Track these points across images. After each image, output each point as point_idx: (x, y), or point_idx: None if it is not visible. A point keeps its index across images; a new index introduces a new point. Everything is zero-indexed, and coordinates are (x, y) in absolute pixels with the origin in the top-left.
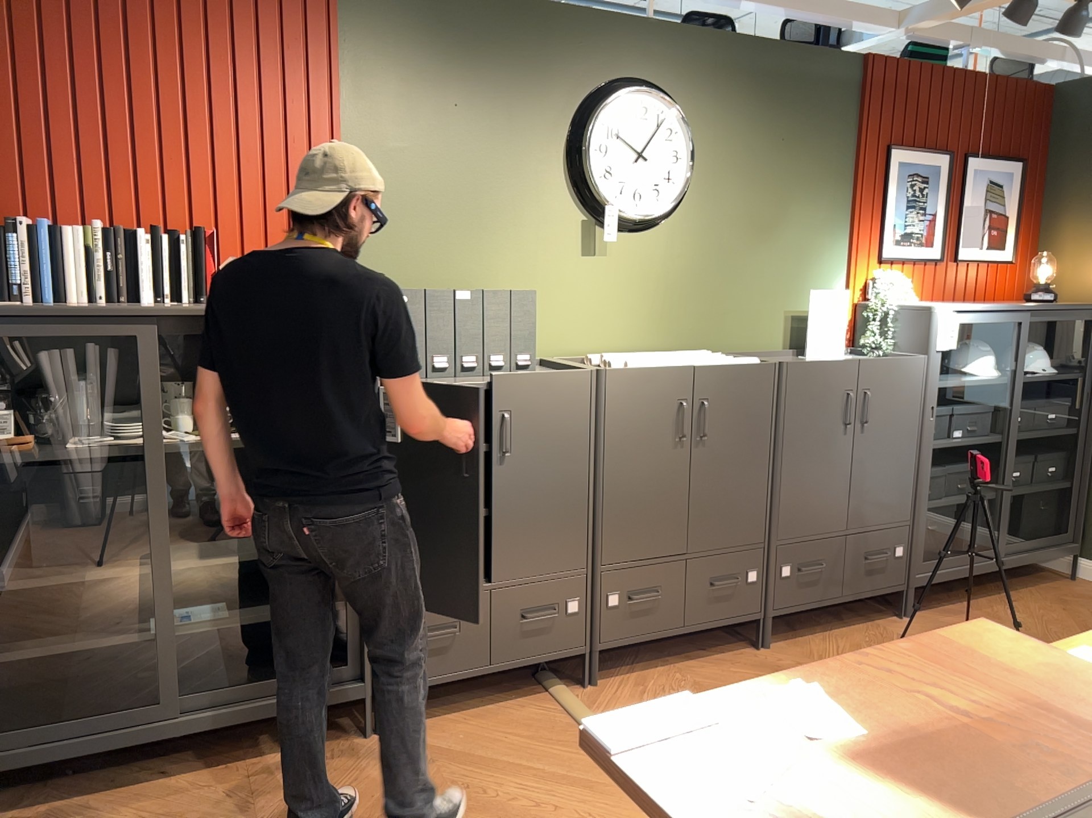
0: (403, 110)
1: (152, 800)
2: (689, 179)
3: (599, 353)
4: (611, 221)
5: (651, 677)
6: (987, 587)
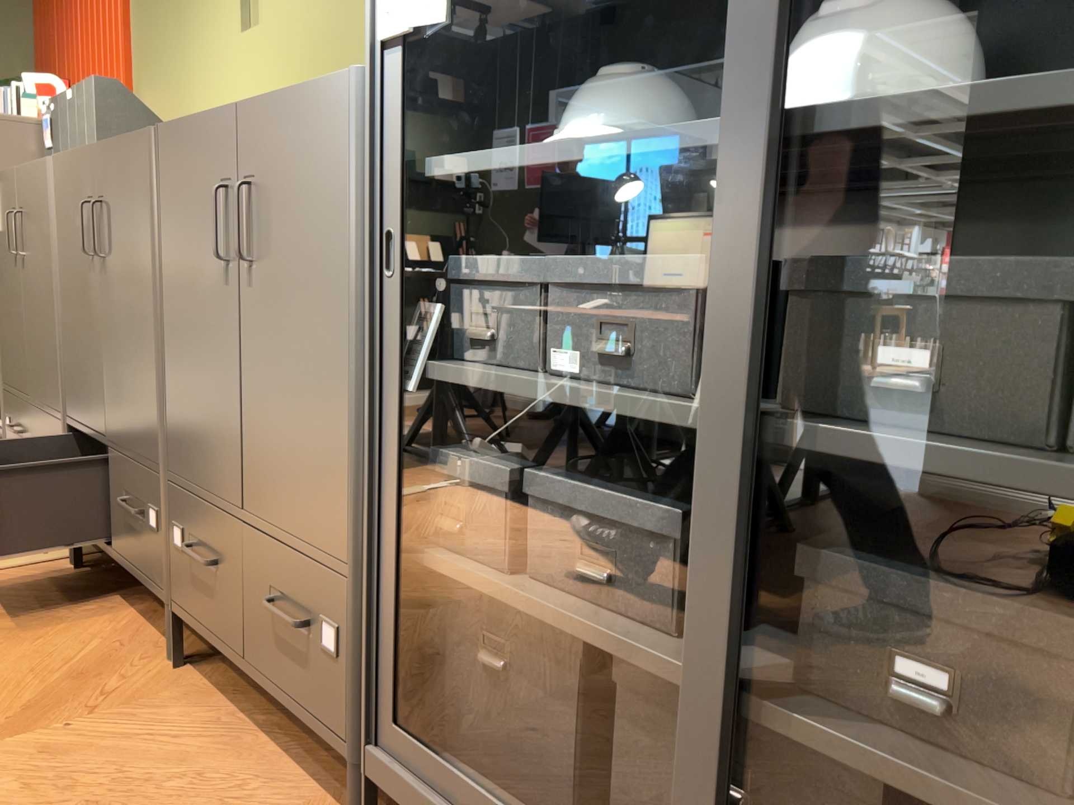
0: None
1: None
2: None
3: None
4: None
5: (93, 595)
6: None
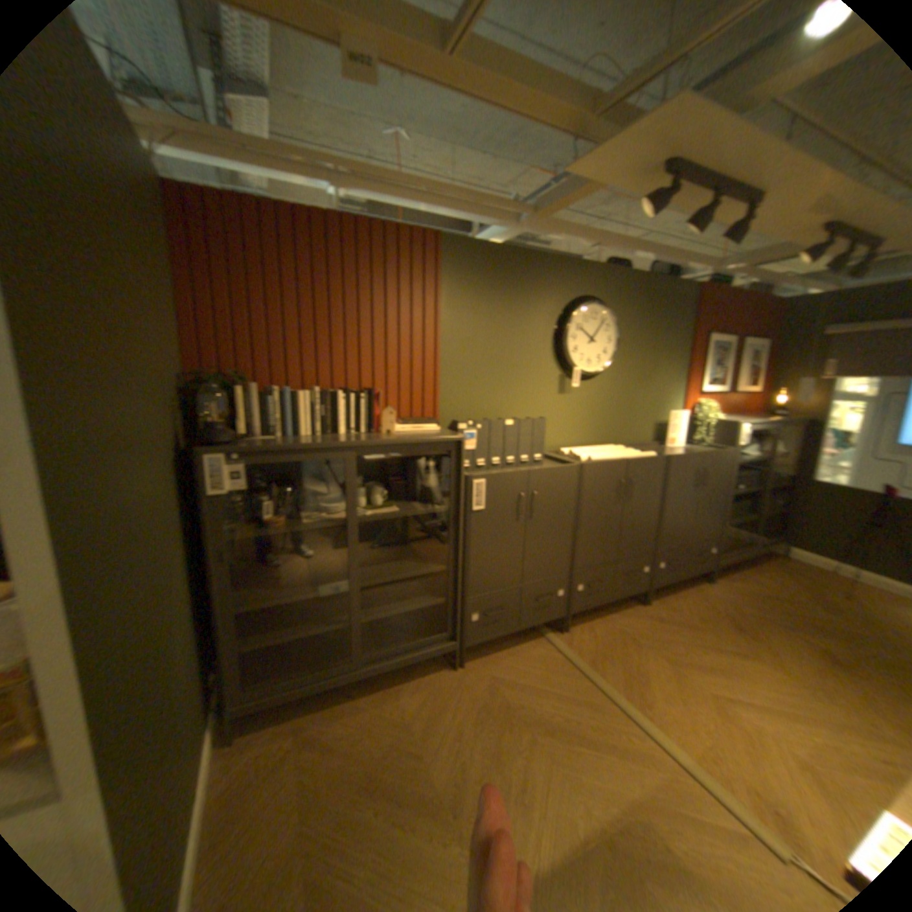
0: (471, 315)
1: (350, 718)
2: (612, 351)
3: (563, 447)
4: (576, 375)
5: (596, 626)
6: (746, 564)
